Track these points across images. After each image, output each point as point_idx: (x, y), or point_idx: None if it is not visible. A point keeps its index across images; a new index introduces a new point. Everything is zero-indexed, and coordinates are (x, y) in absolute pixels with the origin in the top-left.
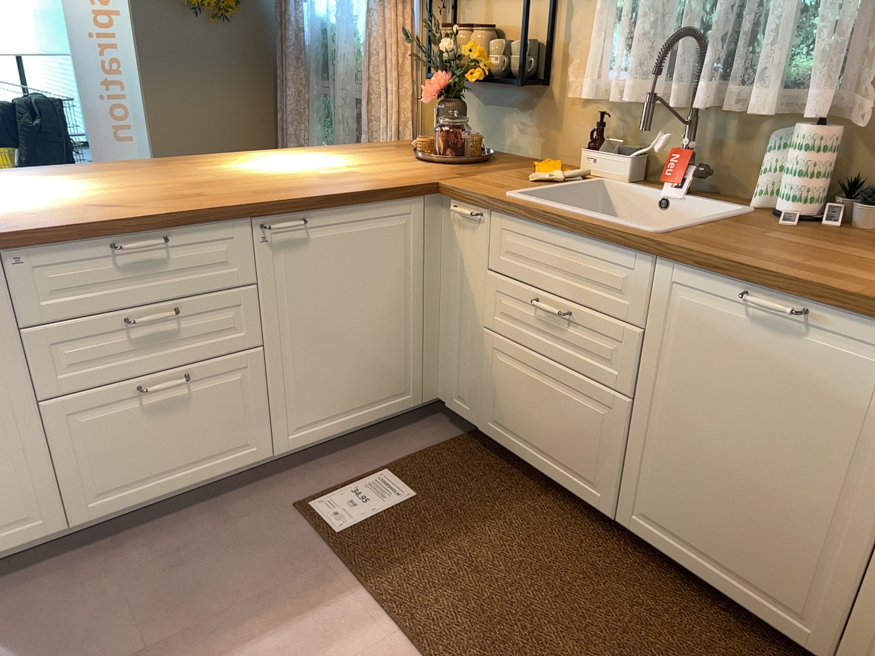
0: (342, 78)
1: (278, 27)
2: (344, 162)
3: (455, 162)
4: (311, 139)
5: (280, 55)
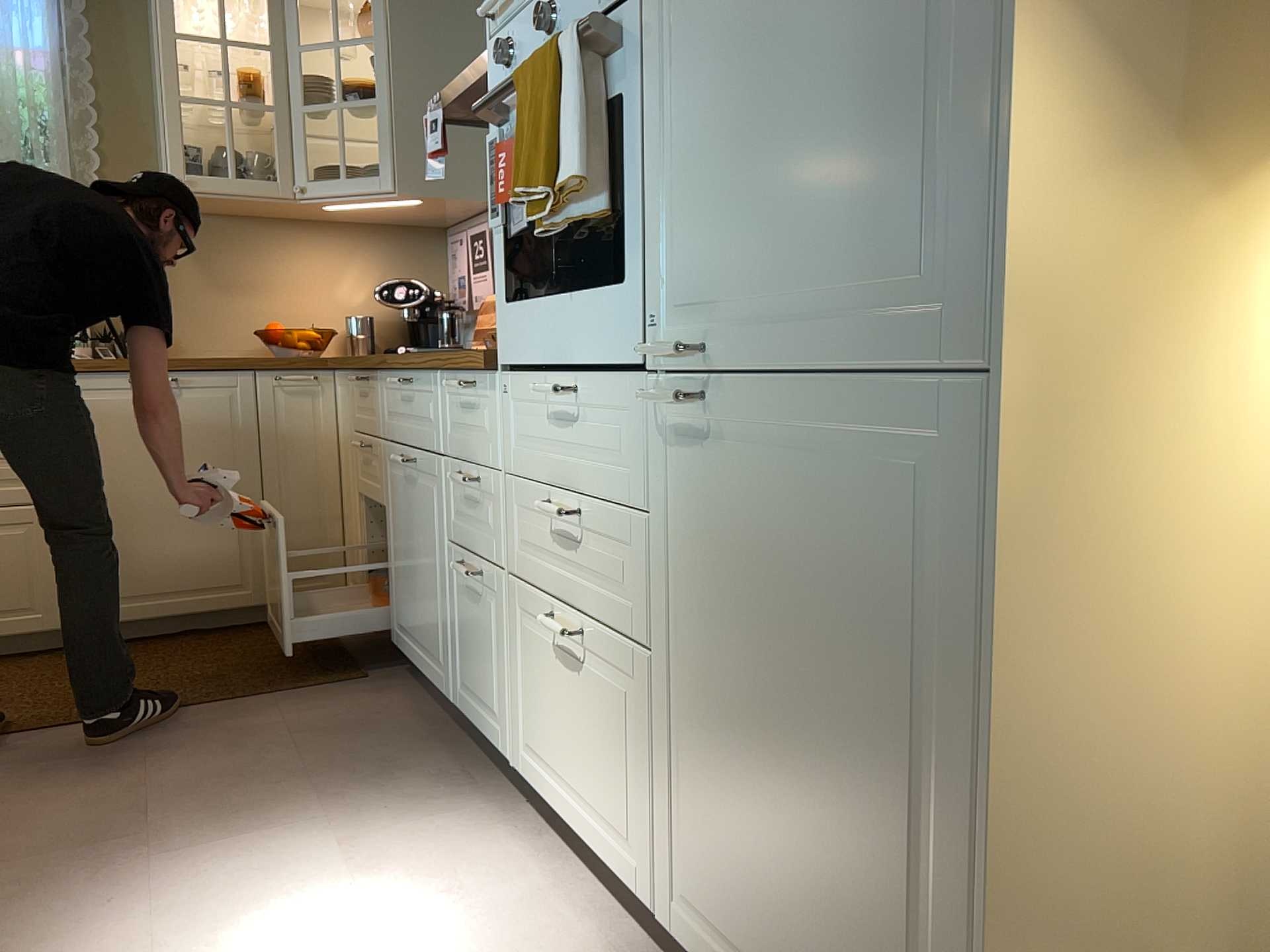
0: None
1: None
2: None
3: None
4: None
5: None
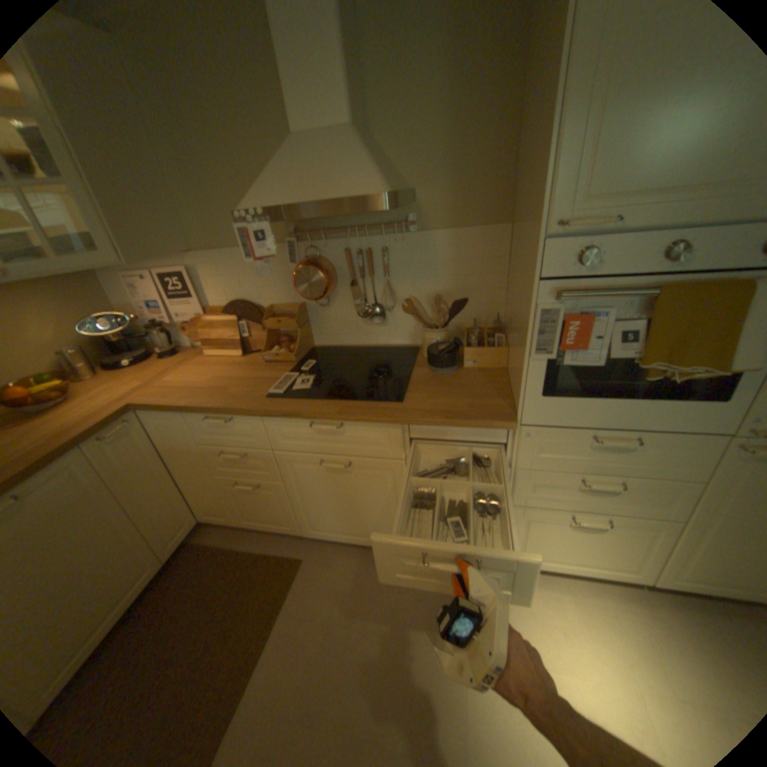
0: None
1: None
2: None
3: None
4: None
5: None
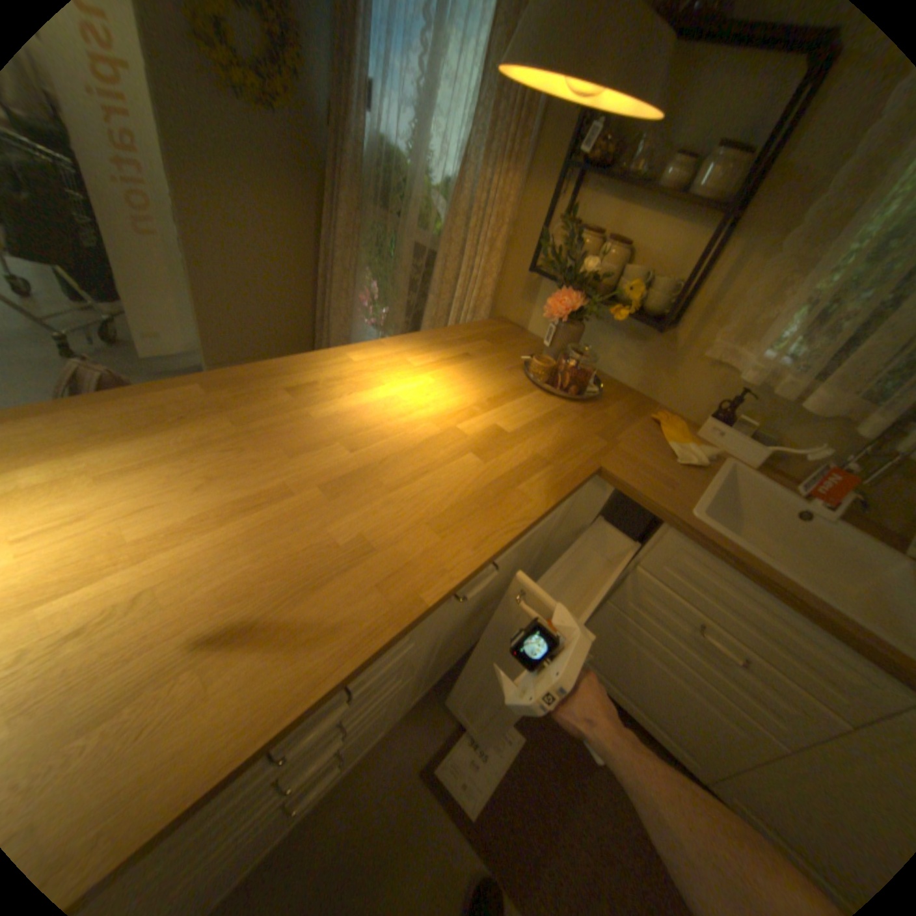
0: (412, 223)
1: (329, 129)
2: (467, 389)
3: (577, 398)
4: (360, 269)
5: (325, 159)
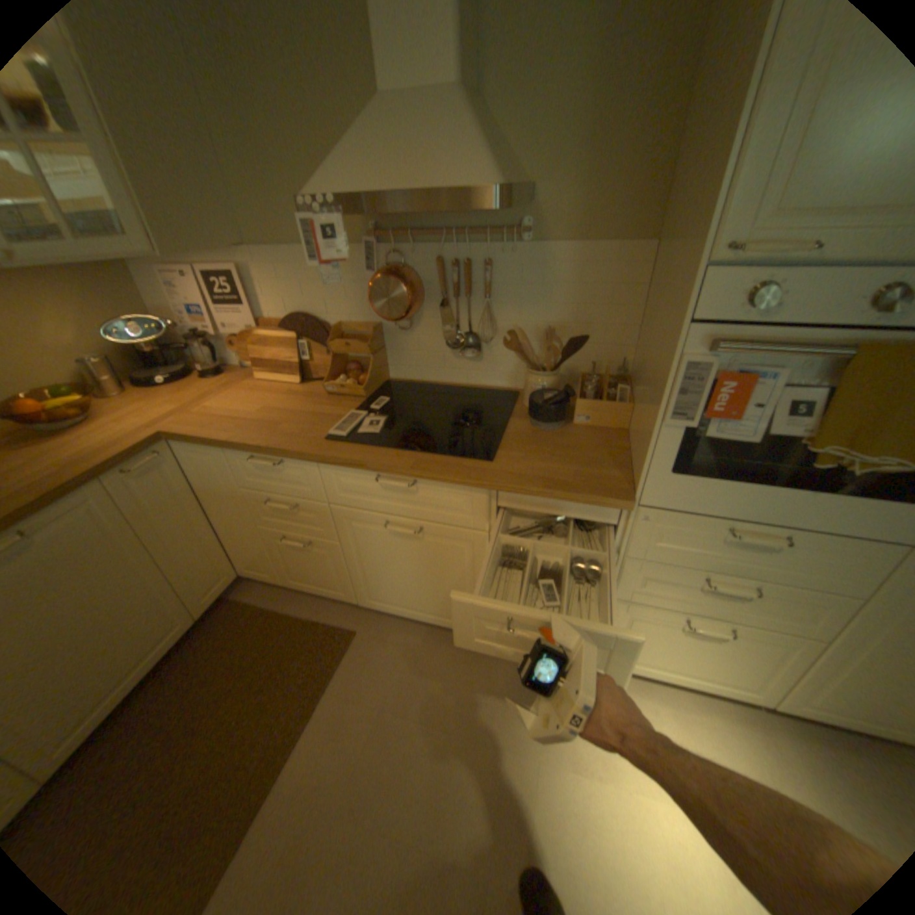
0: None
1: None
2: None
3: None
4: None
5: None
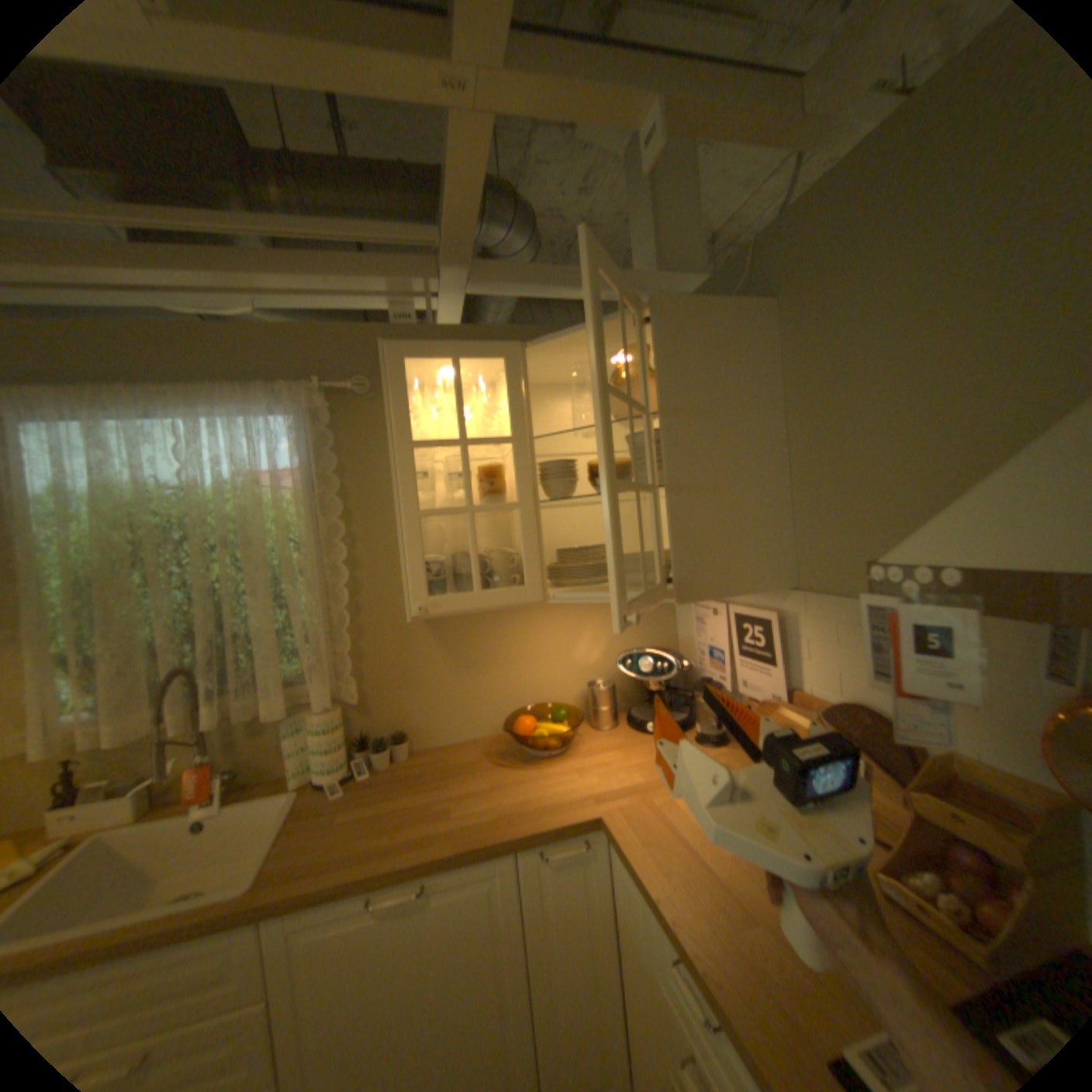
0: None
1: None
2: None
3: None
4: None
5: None
